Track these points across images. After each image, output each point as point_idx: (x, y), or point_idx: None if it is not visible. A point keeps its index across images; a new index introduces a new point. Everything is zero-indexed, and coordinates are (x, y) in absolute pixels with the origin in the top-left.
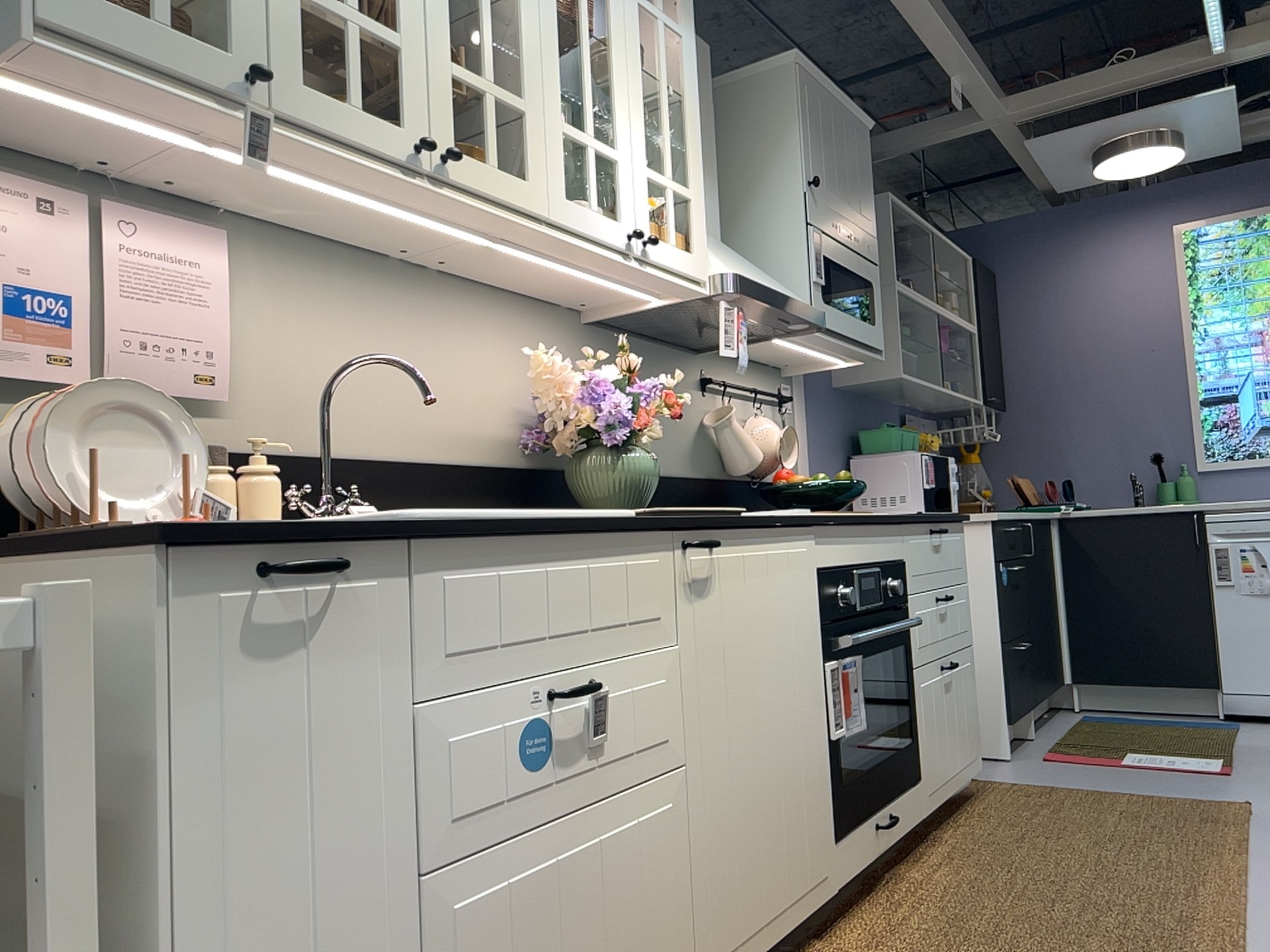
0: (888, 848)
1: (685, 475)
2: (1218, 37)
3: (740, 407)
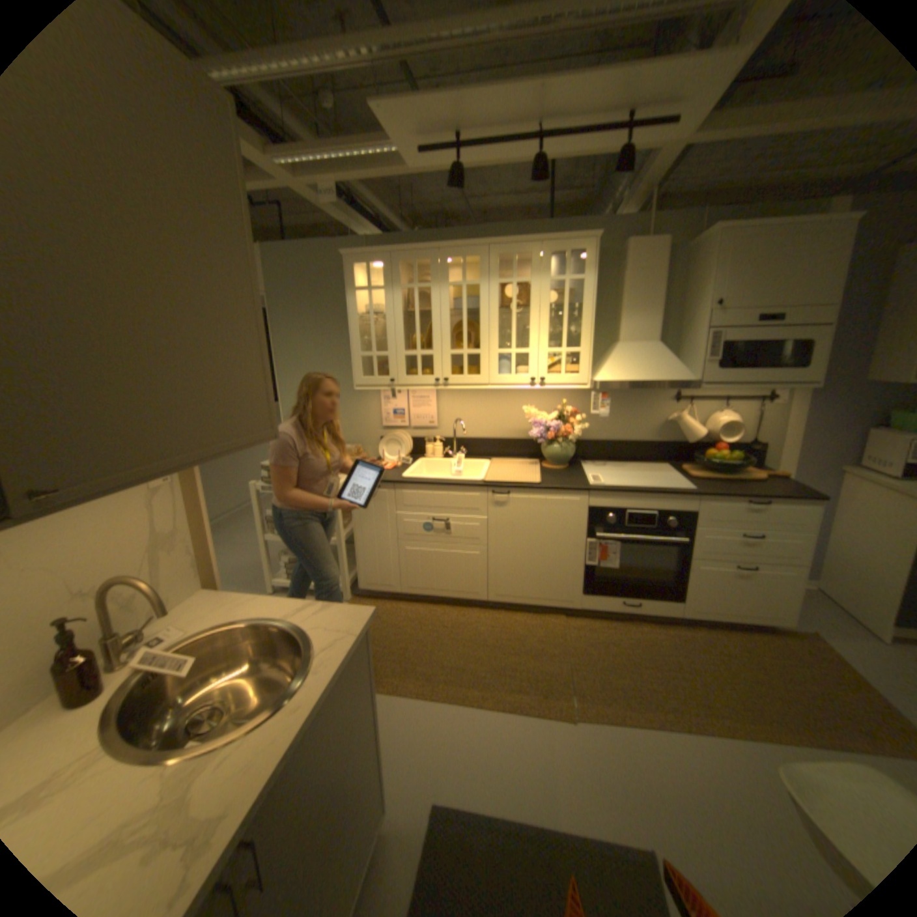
0: (635, 614)
1: (648, 440)
2: None
3: (713, 405)
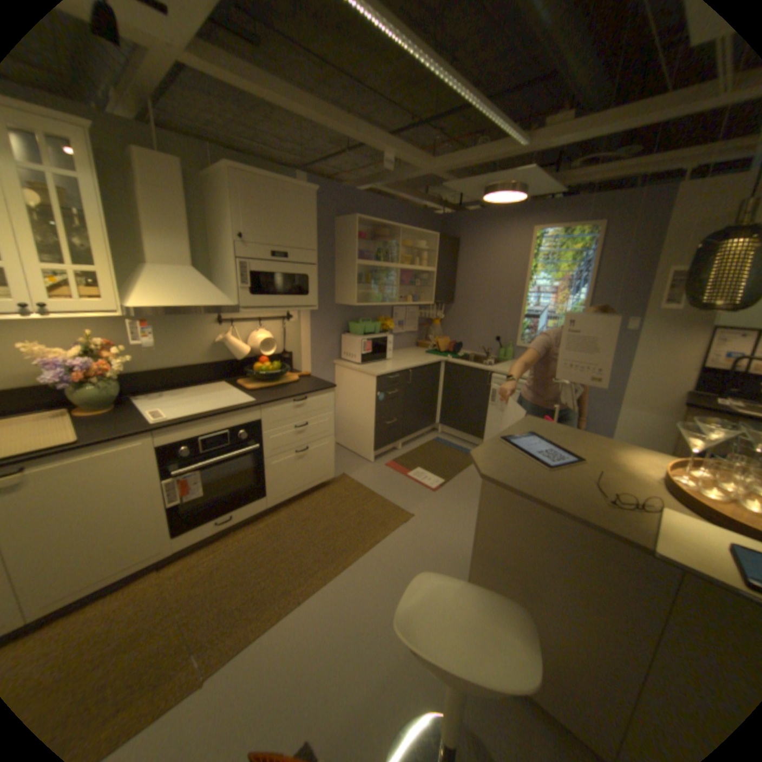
0: (228, 527)
1: (201, 363)
2: (522, 135)
3: (250, 325)
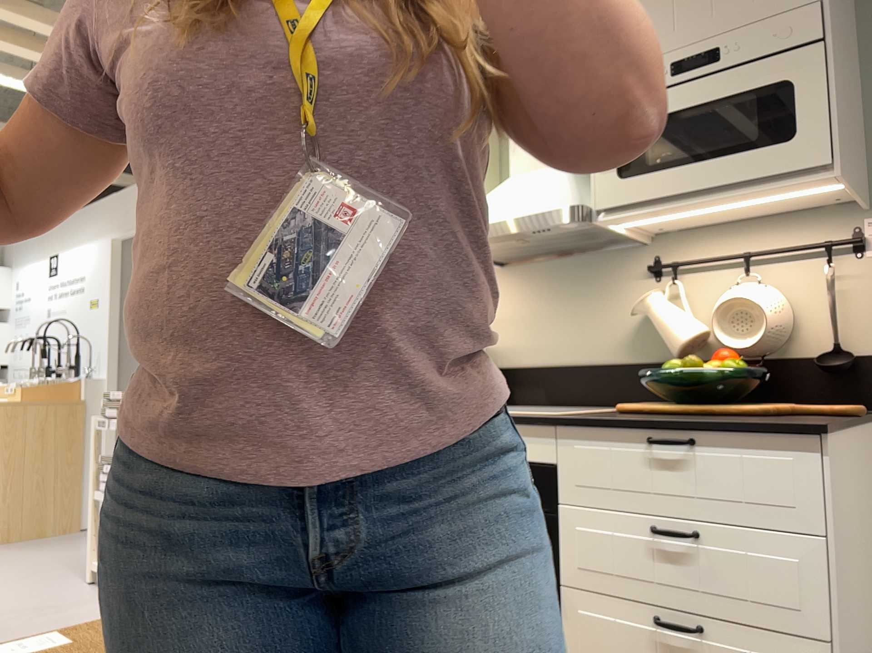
0: None
1: (613, 362)
2: None
3: (727, 277)
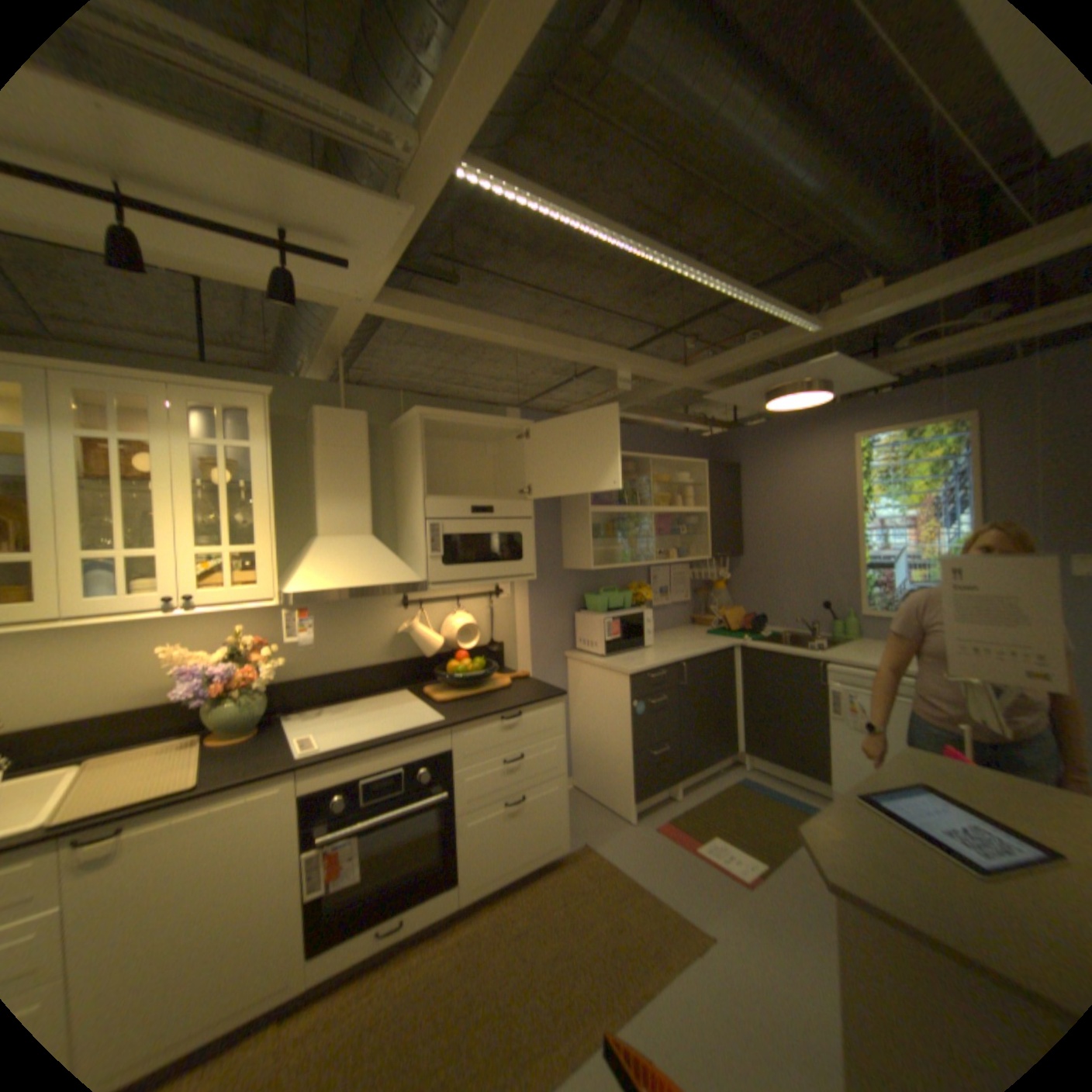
0: (394, 941)
1: (377, 662)
2: (807, 320)
3: (444, 606)
